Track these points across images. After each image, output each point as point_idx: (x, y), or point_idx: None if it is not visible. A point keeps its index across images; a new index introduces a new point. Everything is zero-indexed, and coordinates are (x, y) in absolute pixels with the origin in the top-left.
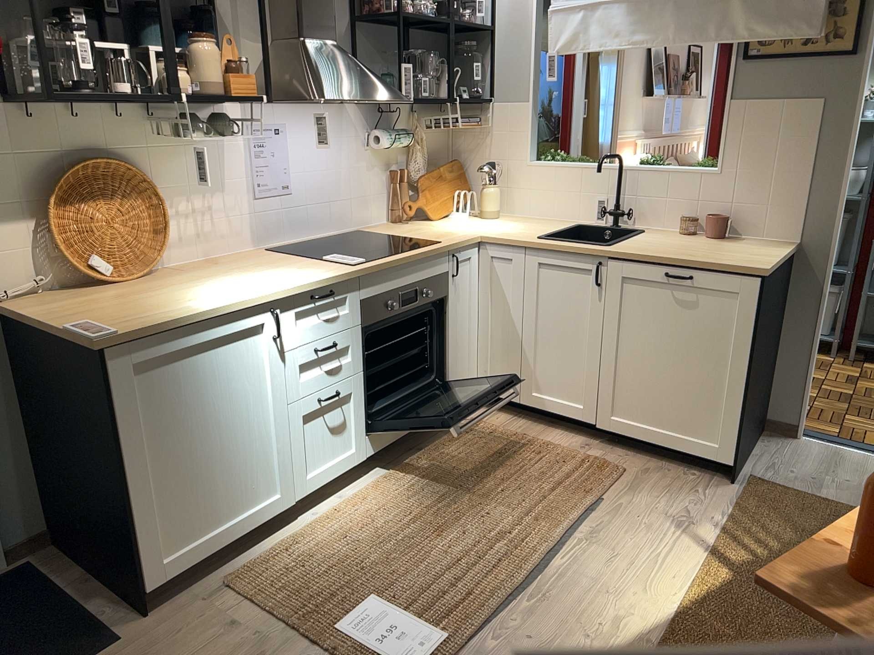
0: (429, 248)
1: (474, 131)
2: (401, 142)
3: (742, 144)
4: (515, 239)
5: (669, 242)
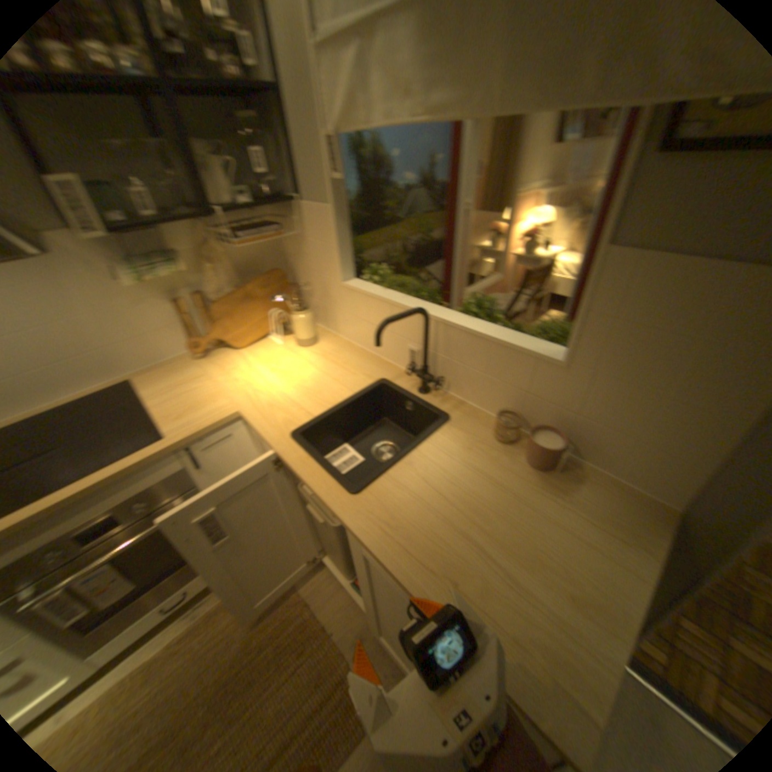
0: (118, 464)
1: (288, 232)
2: (152, 272)
3: (613, 332)
4: (260, 433)
5: (455, 480)
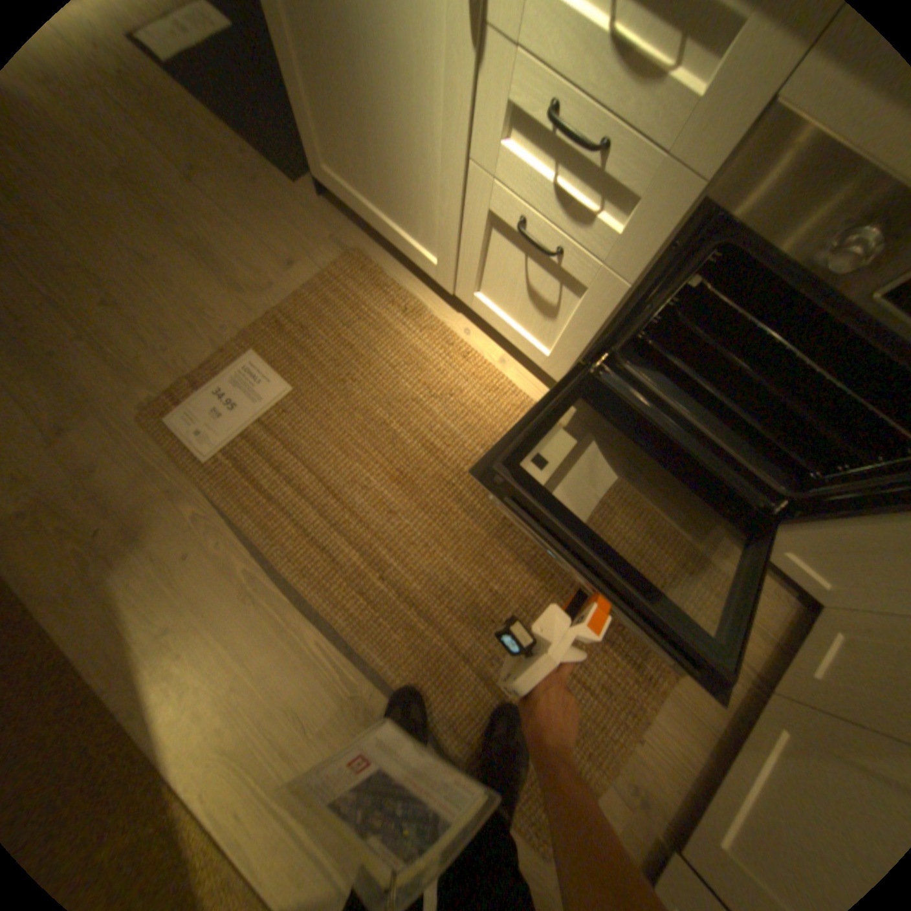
0: None
1: None
2: None
3: None
4: None
5: None
